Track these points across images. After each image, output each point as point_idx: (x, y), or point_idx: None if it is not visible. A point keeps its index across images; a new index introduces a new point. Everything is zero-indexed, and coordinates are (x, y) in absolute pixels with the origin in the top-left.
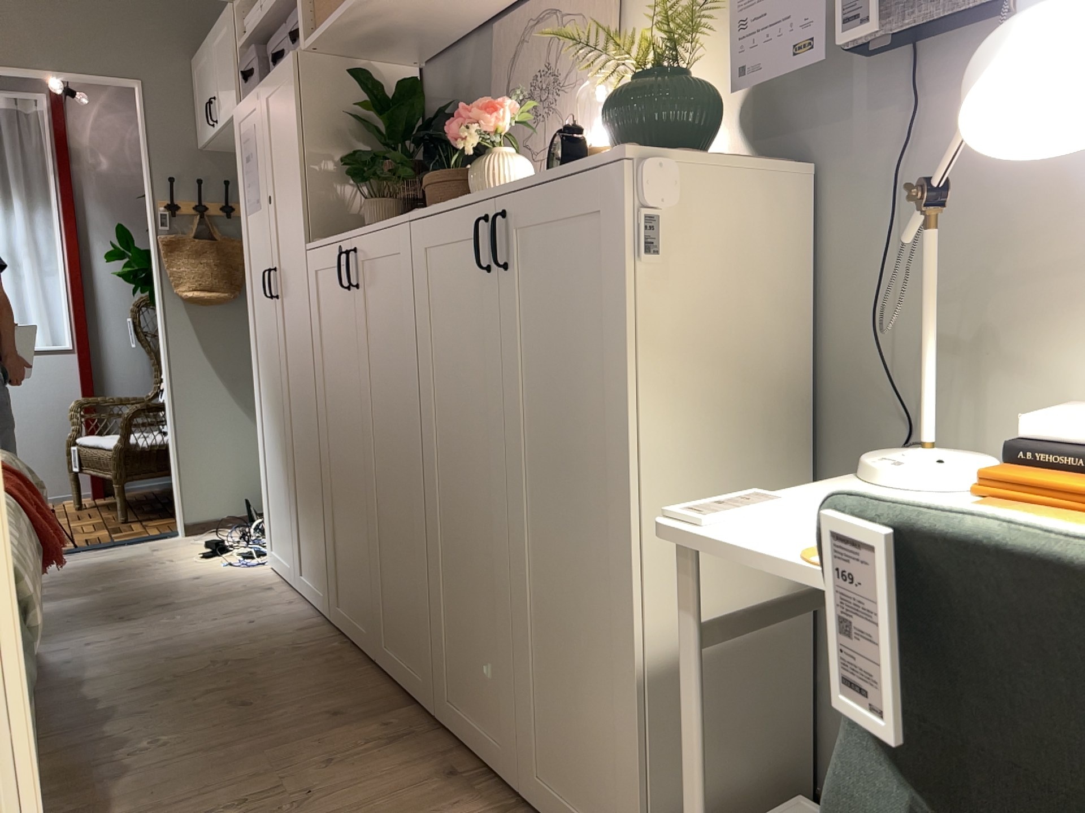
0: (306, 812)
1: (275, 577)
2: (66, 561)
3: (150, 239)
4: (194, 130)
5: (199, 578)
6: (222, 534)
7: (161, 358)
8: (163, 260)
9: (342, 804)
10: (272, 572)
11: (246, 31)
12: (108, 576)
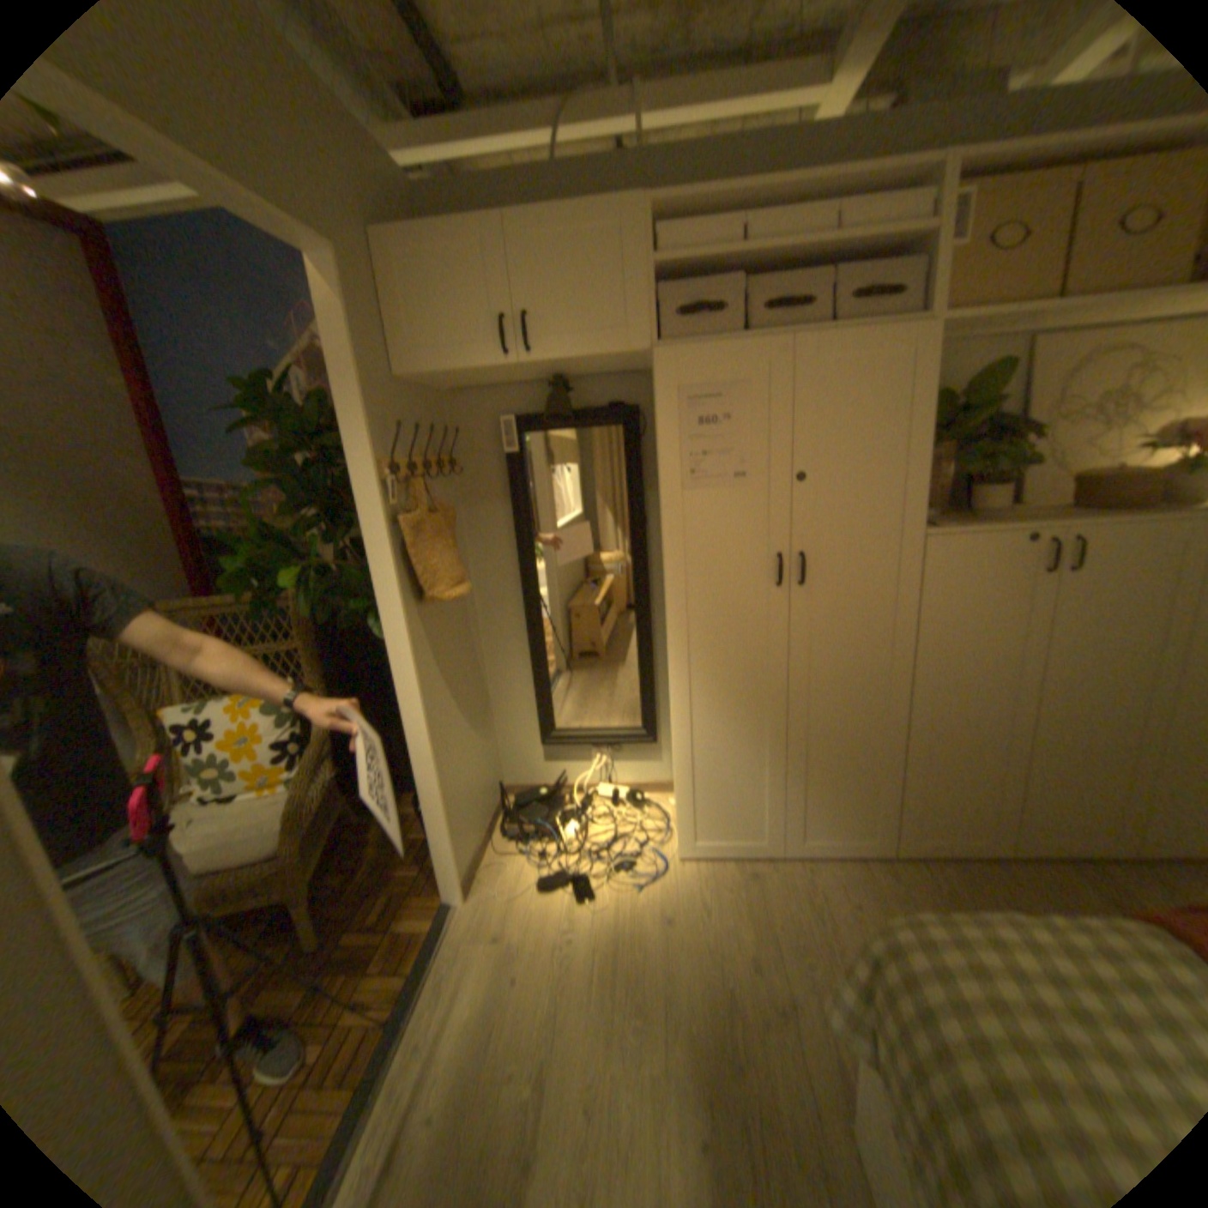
0: None
1: (723, 865)
2: (432, 1056)
3: (374, 523)
4: (387, 347)
5: (673, 922)
6: (498, 872)
7: (401, 696)
8: (396, 554)
9: None
10: (705, 863)
11: (660, 243)
12: (579, 1010)
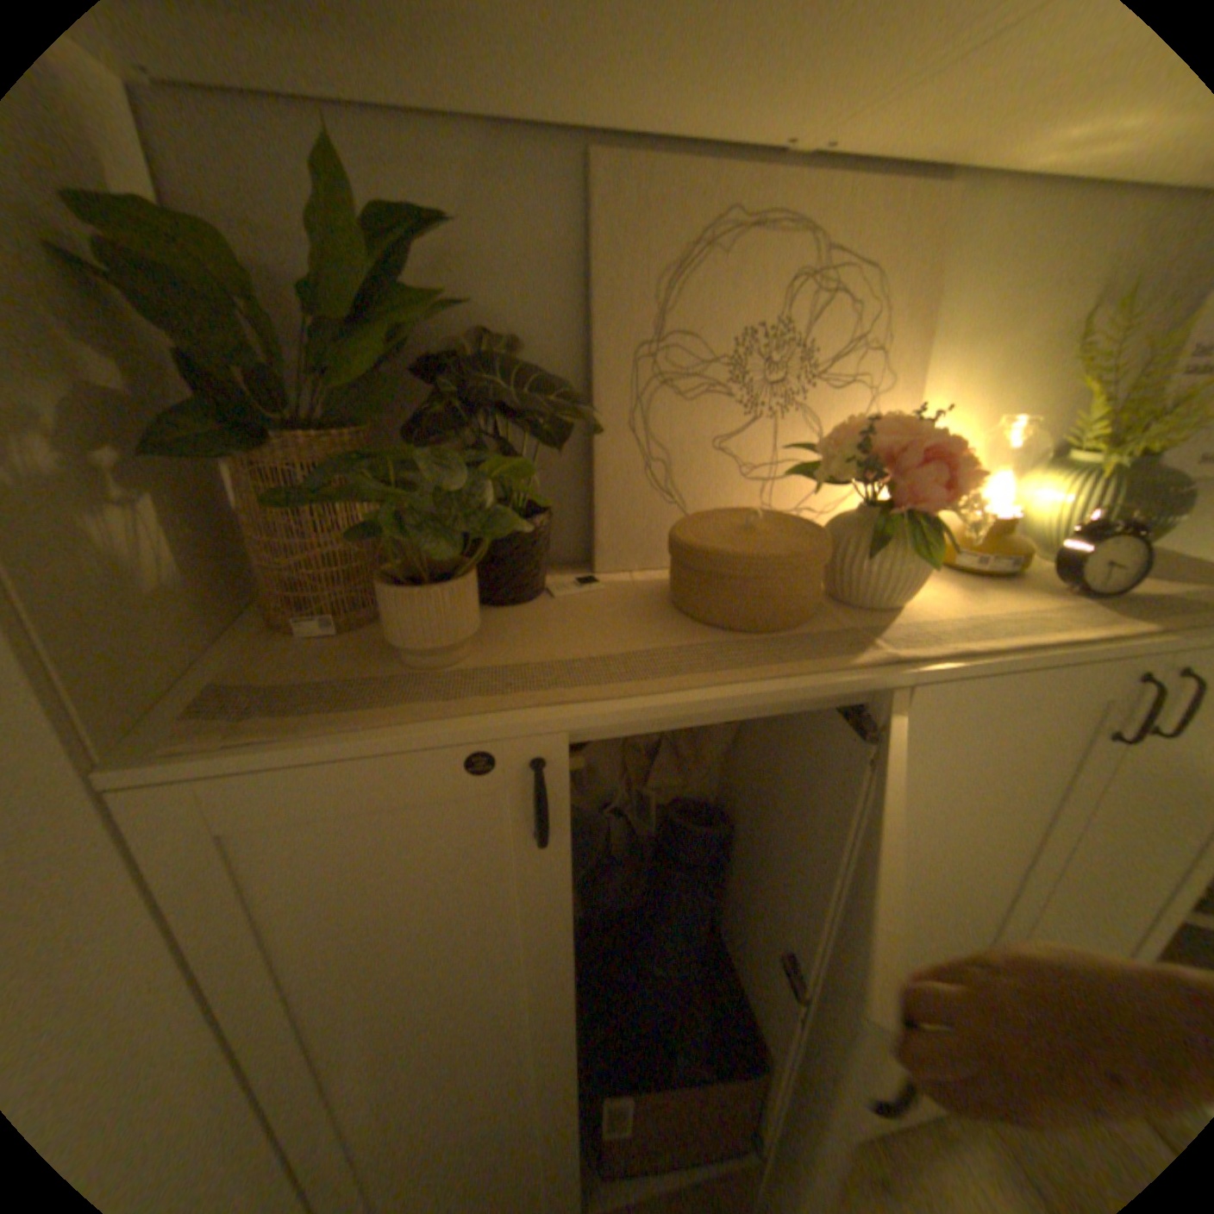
0: None
1: None
2: None
3: None
4: None
5: None
6: None
7: None
8: None
9: None
10: None
11: None
12: None
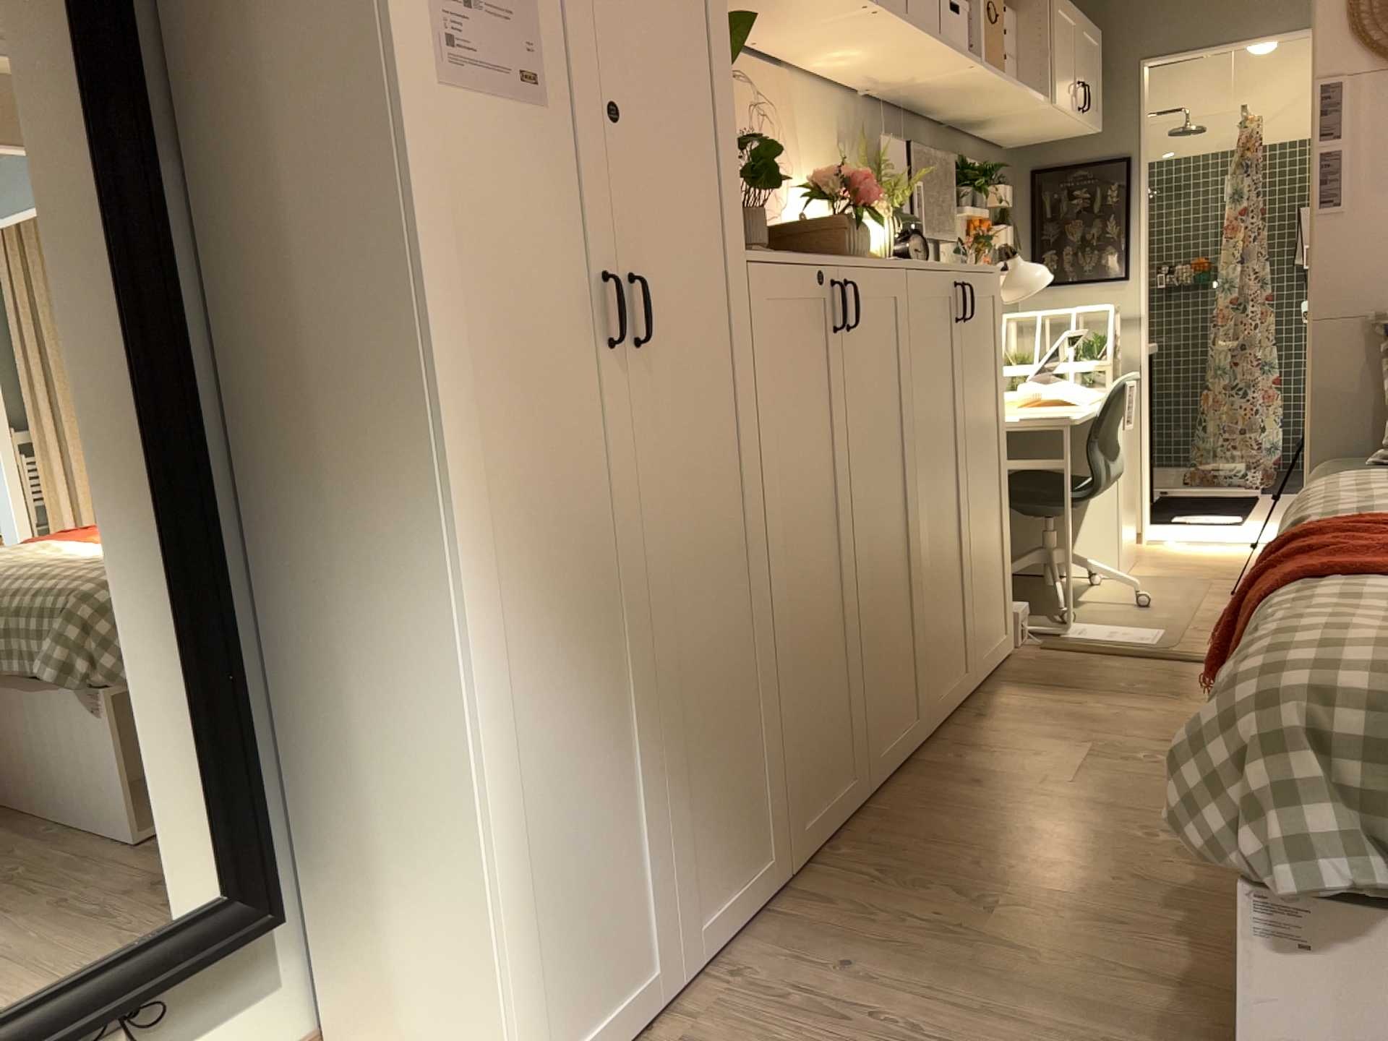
0: (1089, 740)
1: None
2: None
3: None
4: None
5: None
6: None
7: None
8: None
9: (1062, 734)
10: None
11: None
12: None
